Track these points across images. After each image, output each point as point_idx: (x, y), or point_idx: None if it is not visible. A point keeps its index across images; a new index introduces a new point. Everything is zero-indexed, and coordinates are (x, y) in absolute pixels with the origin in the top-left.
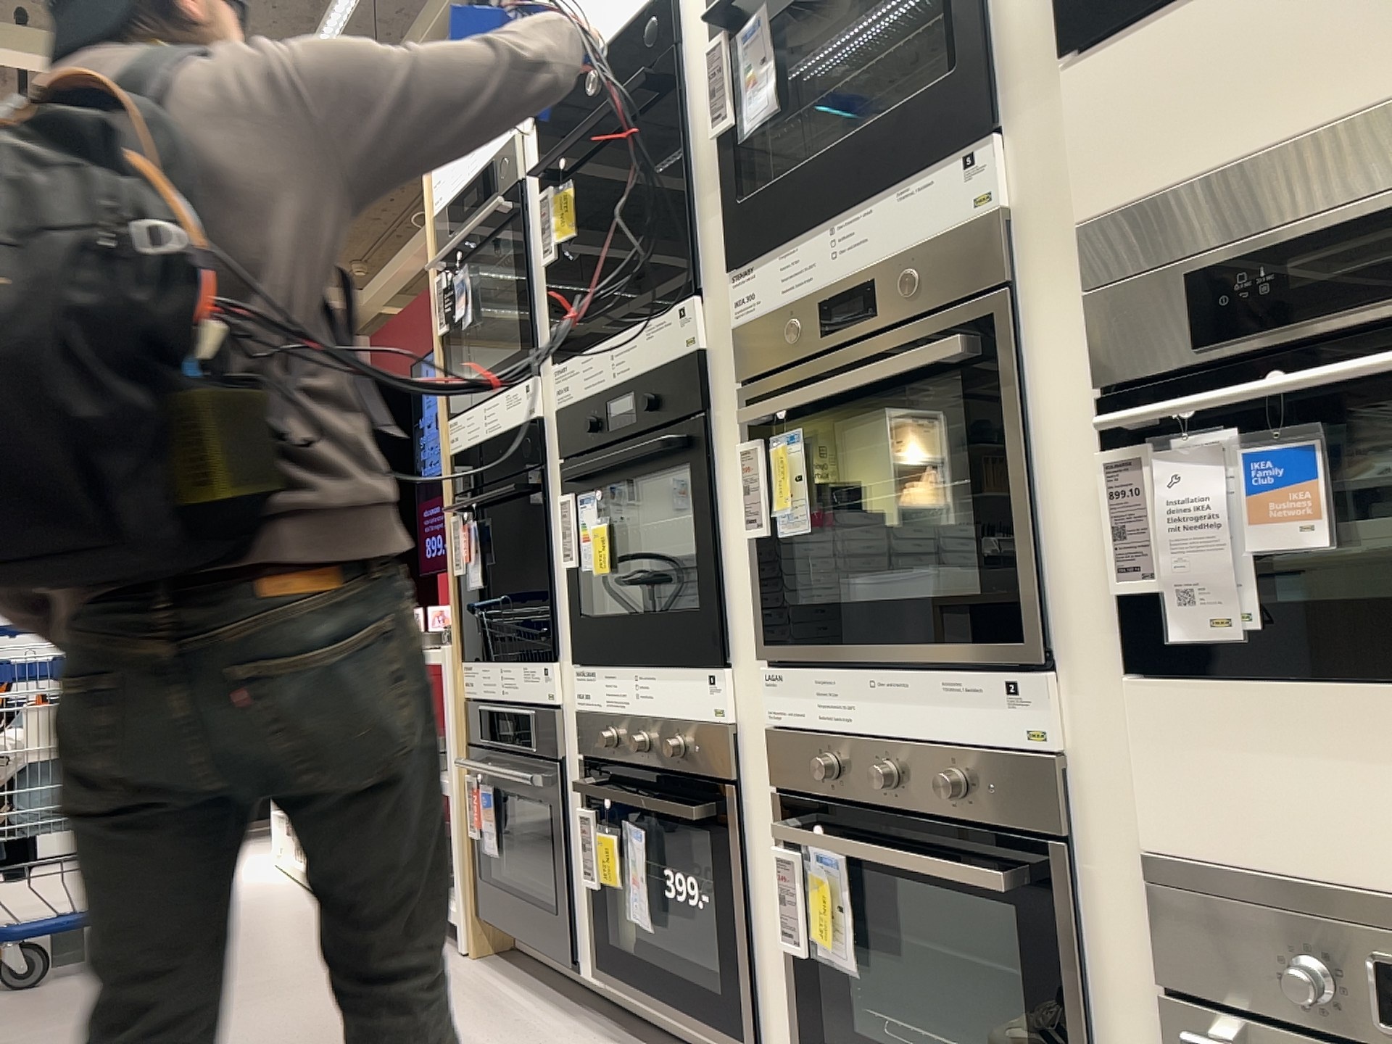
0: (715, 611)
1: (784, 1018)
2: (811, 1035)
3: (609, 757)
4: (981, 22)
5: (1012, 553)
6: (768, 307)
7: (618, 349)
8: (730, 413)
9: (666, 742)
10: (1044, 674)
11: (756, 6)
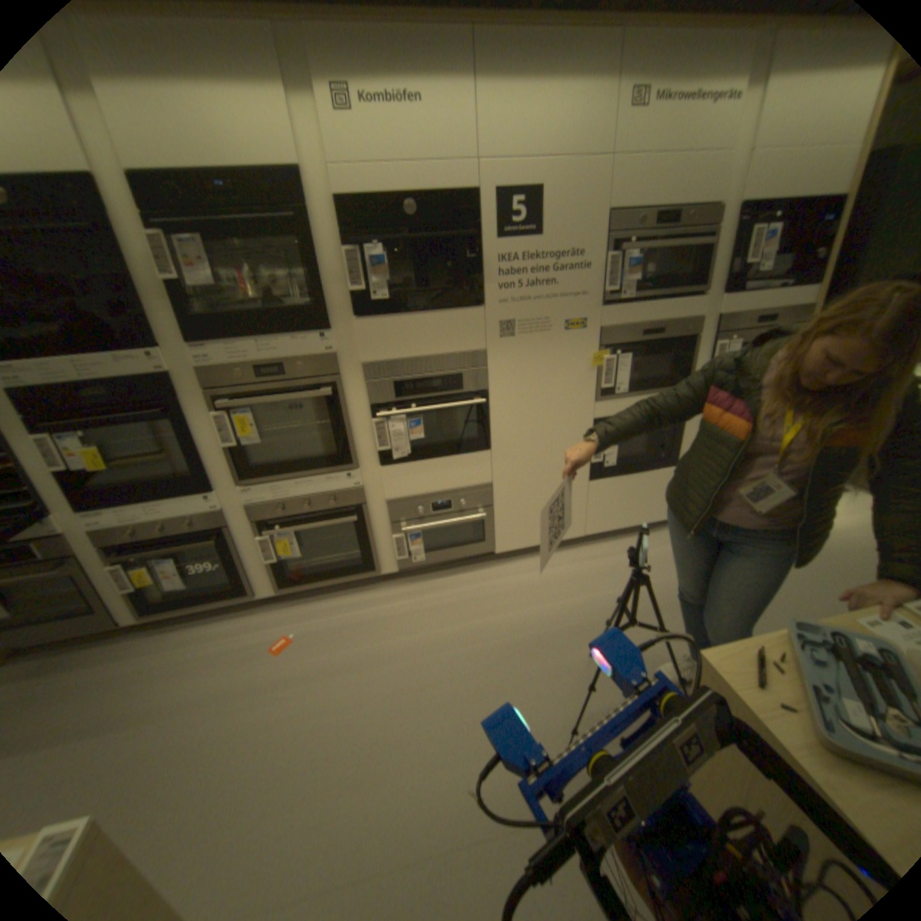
0: (201, 475)
1: (261, 582)
2: (277, 581)
3: (128, 543)
4: (321, 292)
5: (345, 445)
6: (218, 364)
7: (83, 365)
8: (193, 401)
9: (175, 526)
10: (355, 471)
11: (186, 229)
